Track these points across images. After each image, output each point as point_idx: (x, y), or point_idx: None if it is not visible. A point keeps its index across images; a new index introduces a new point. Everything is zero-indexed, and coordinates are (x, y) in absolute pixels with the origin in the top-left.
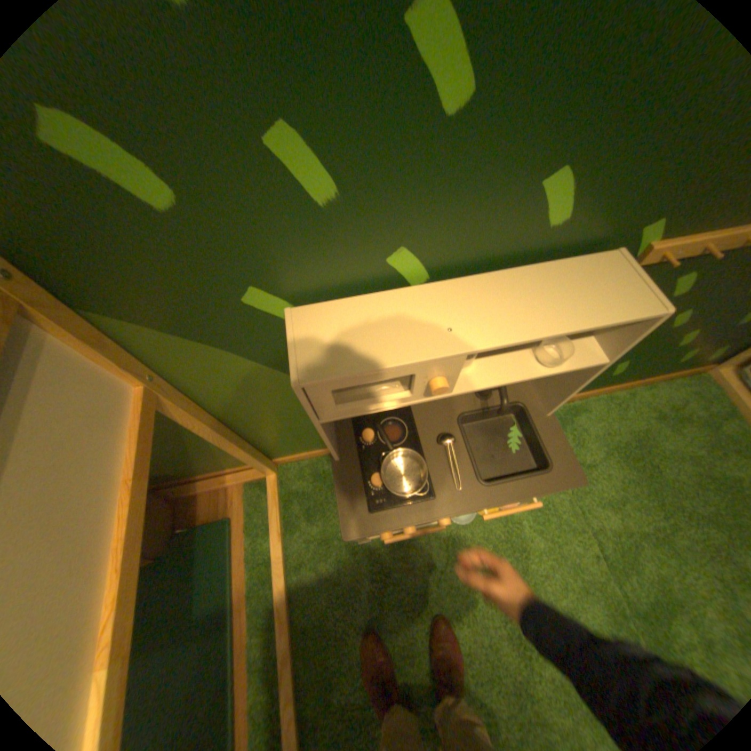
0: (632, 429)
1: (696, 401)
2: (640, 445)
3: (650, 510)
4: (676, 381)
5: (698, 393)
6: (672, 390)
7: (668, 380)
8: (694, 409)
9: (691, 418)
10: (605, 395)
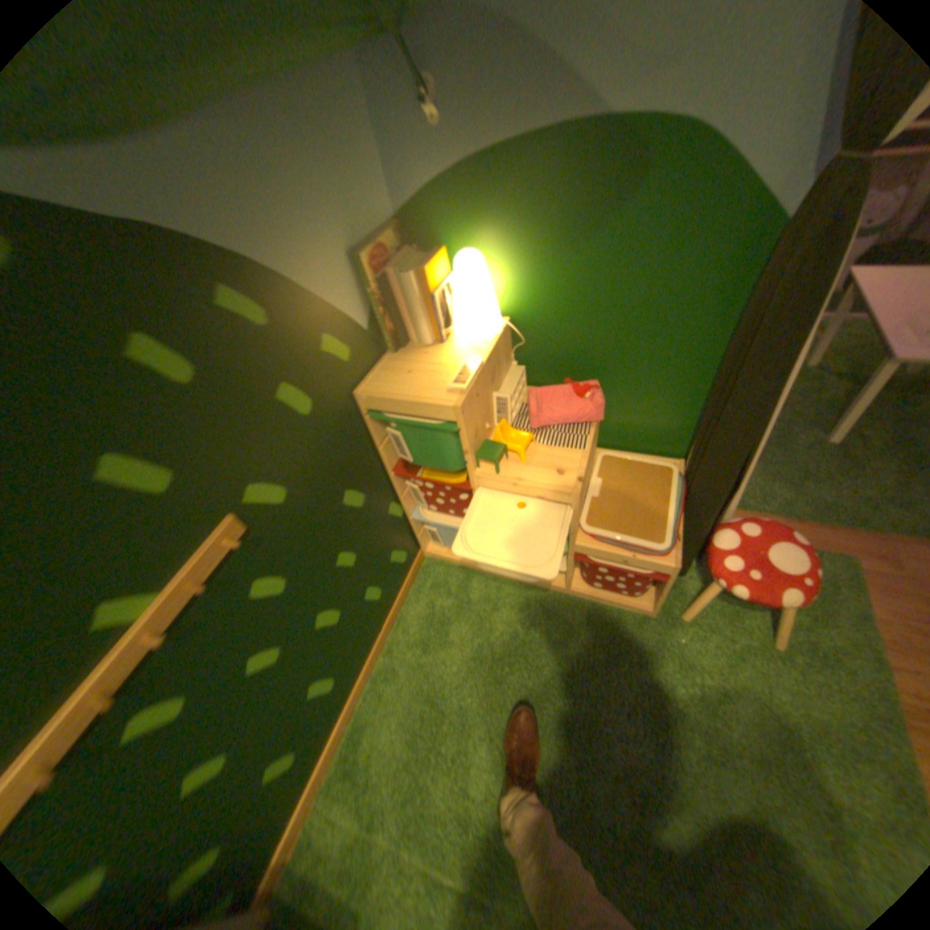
0: (413, 690)
1: (436, 593)
2: (430, 698)
3: (487, 767)
4: (409, 592)
5: (432, 582)
6: (414, 603)
7: (403, 598)
8: (441, 603)
9: (445, 615)
10: (365, 681)
